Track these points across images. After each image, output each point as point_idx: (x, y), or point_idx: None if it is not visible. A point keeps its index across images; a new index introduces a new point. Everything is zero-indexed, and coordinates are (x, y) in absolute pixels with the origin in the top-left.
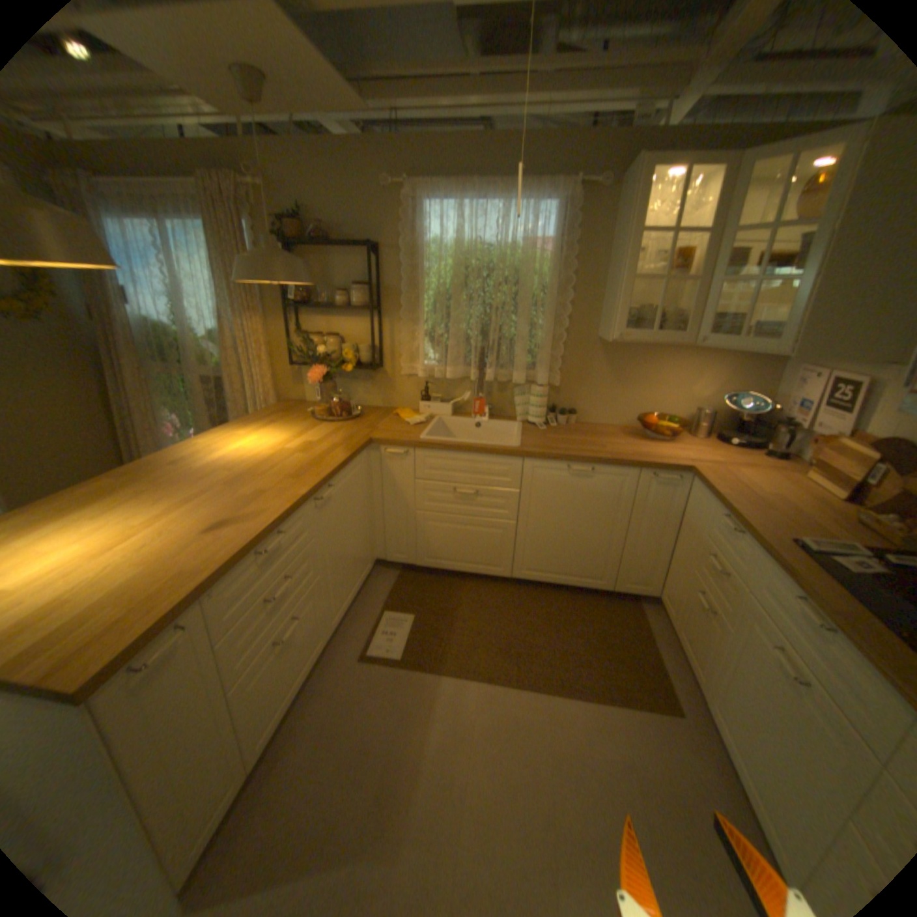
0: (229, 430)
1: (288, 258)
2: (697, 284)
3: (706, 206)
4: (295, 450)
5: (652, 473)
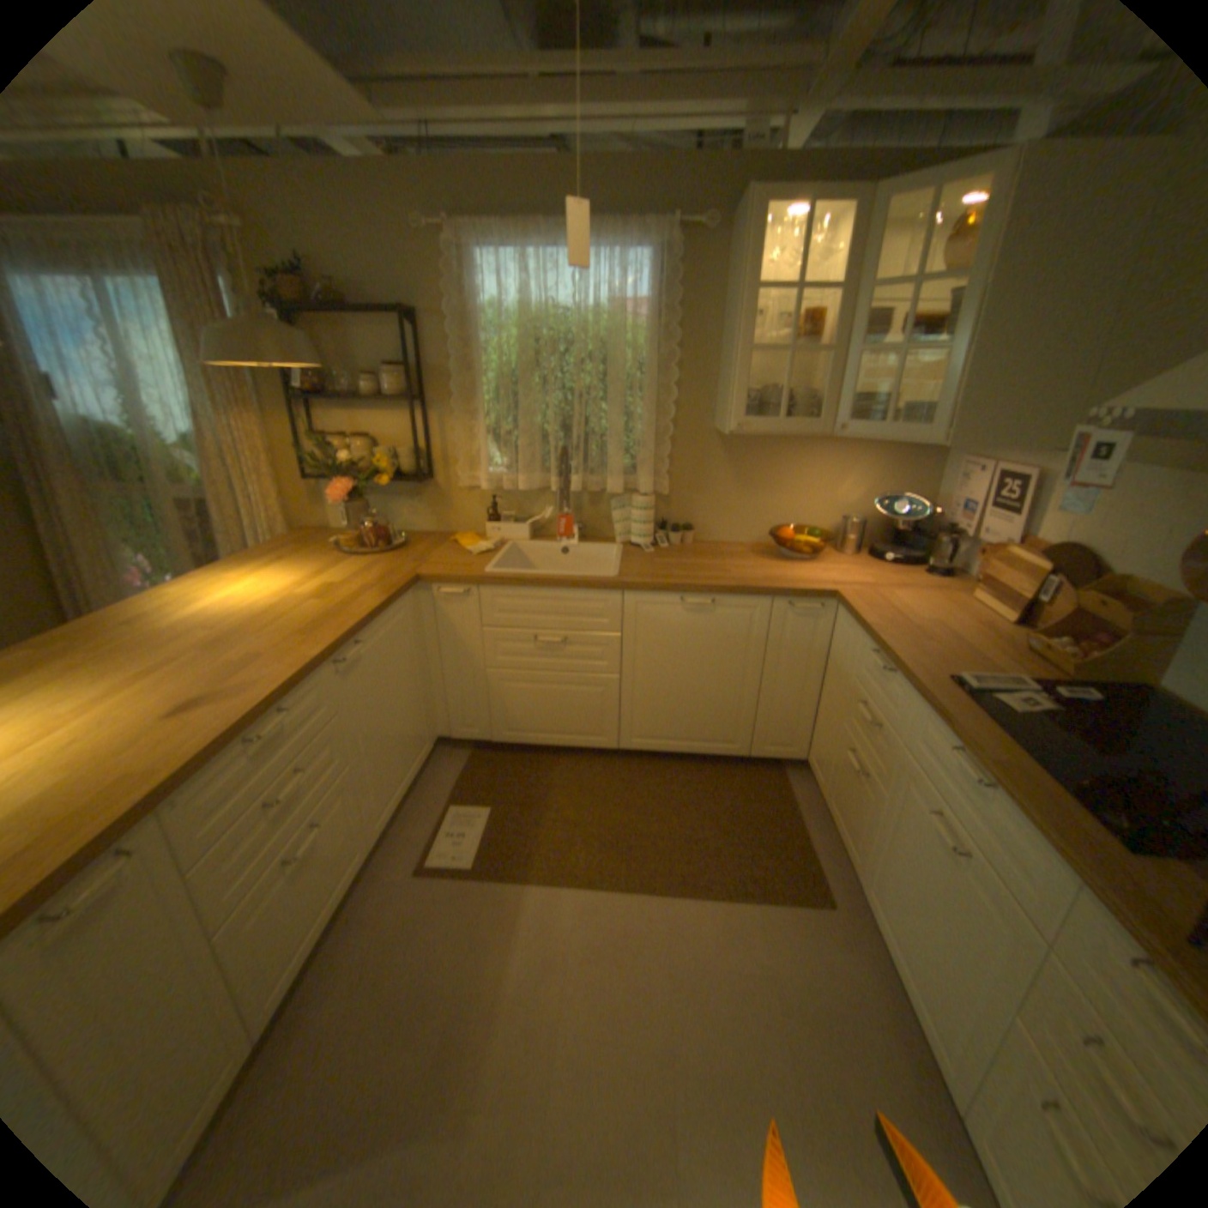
0: (214, 574)
1: (278, 331)
2: (832, 356)
3: (838, 256)
4: (307, 597)
5: (787, 602)
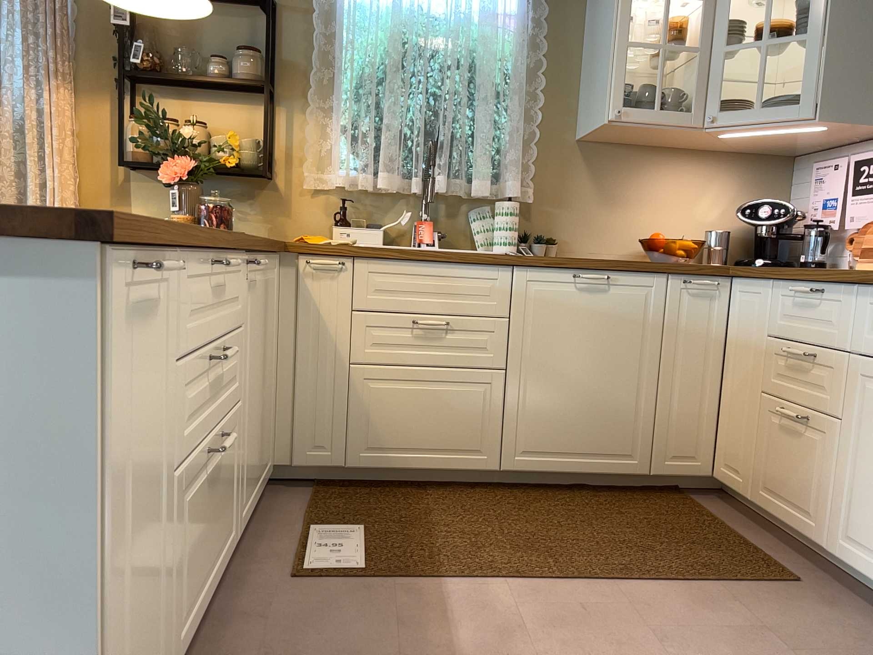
0: None
1: None
2: (693, 63)
3: None
4: None
5: (683, 279)
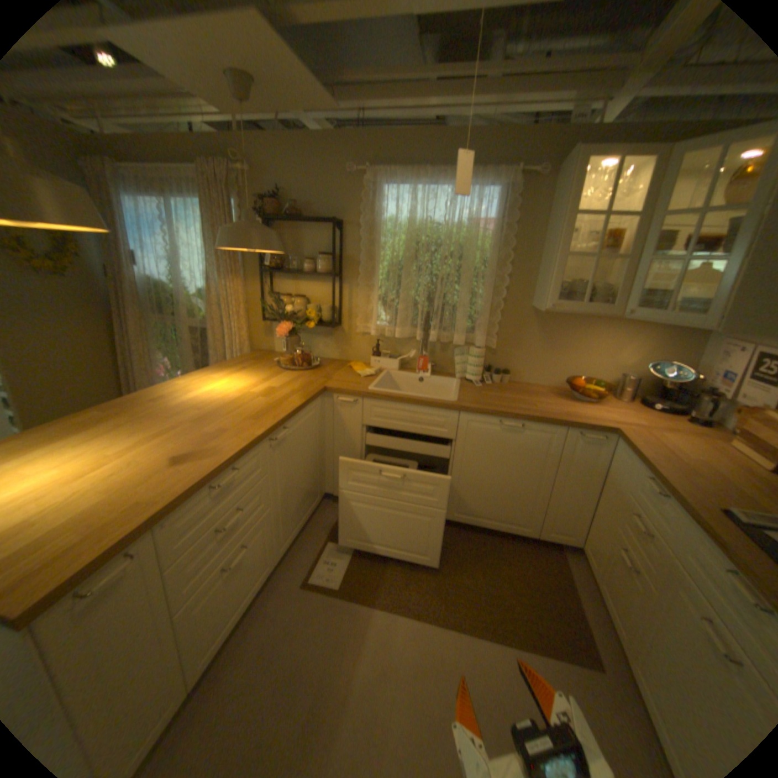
0: (206, 374)
1: (262, 230)
2: (627, 262)
3: (637, 193)
4: (258, 394)
5: (579, 432)
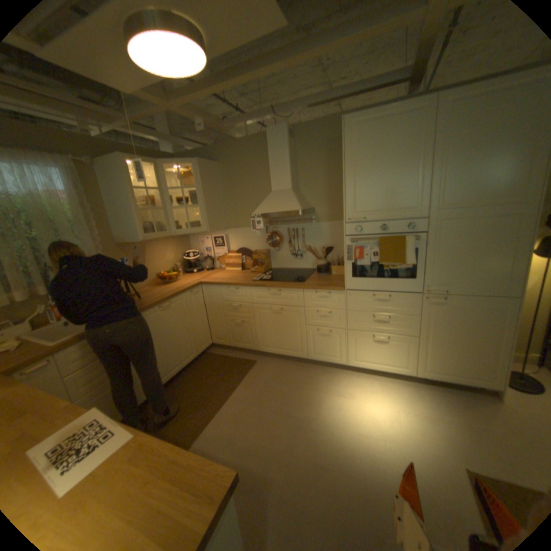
0: None
1: None
2: (158, 212)
3: (142, 179)
4: None
5: (189, 292)
